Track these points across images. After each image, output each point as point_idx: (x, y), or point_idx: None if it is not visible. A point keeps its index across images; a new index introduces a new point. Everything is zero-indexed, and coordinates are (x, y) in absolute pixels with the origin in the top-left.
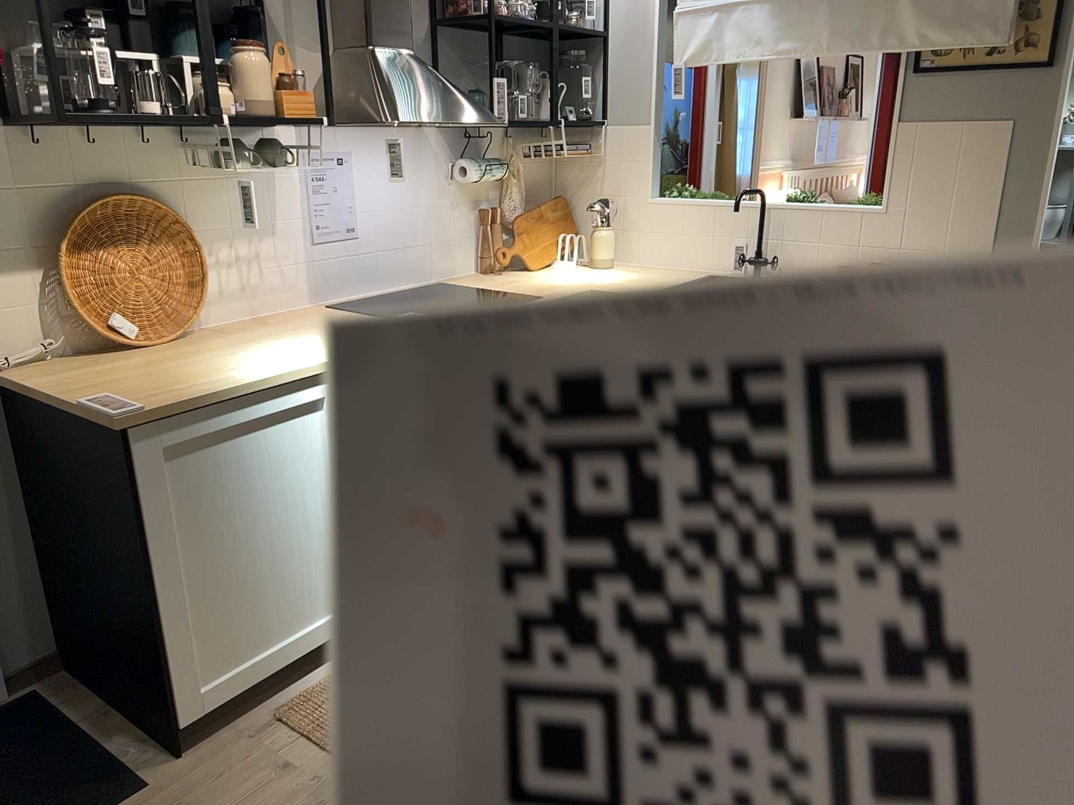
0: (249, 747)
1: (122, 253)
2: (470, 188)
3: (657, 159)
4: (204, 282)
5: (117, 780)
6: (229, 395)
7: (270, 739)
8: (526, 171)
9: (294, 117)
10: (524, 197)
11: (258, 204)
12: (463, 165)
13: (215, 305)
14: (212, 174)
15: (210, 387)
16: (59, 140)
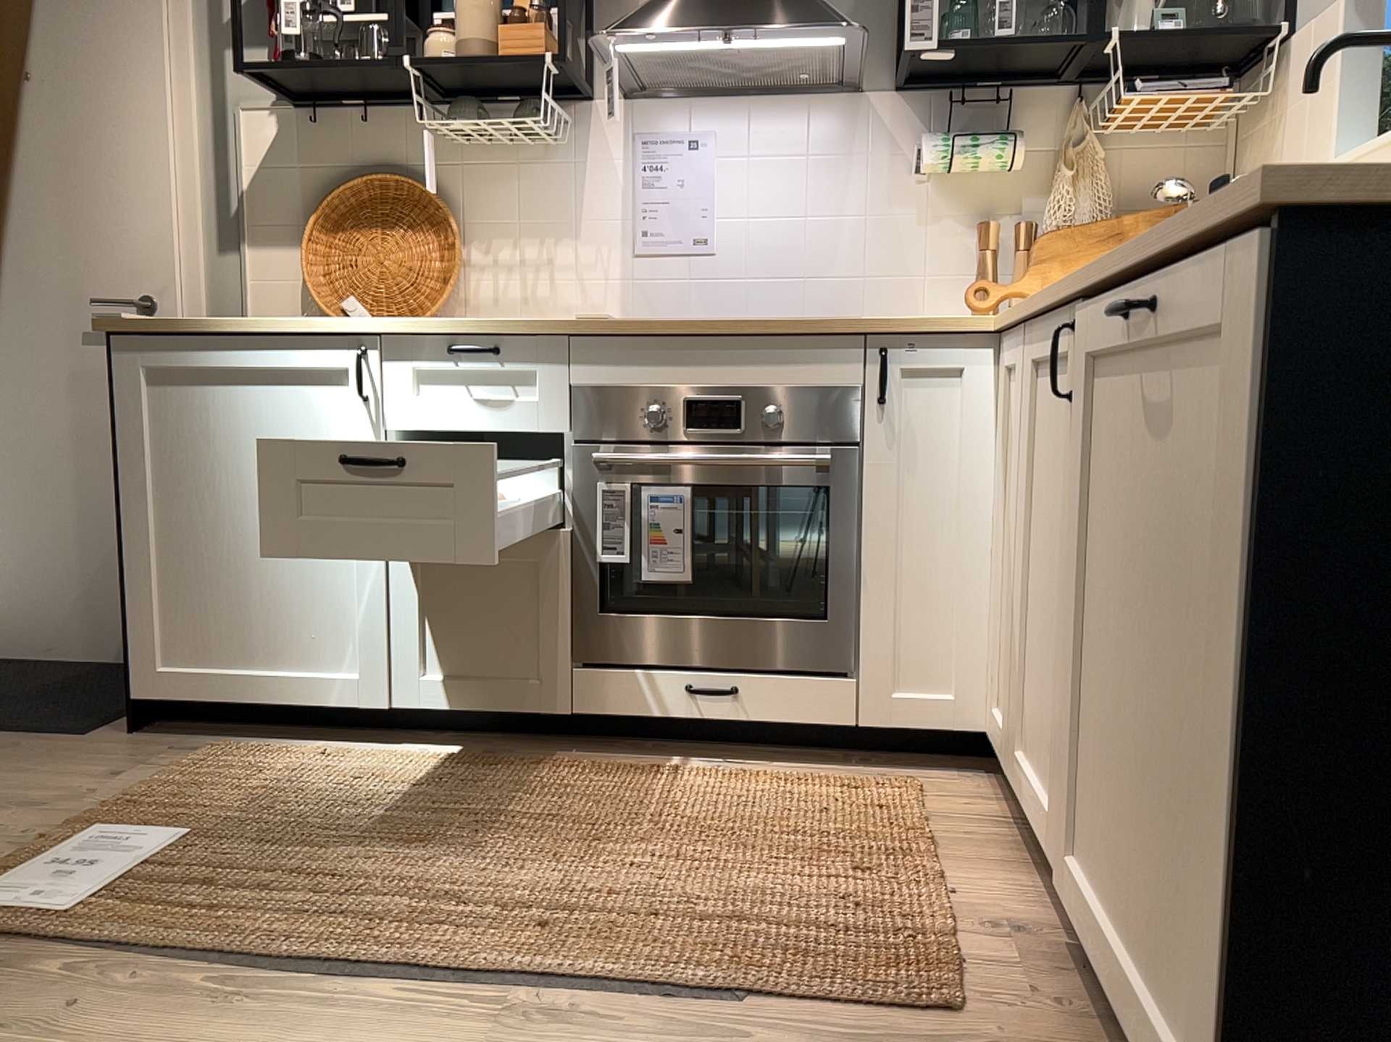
0: (155, 753)
1: (371, 235)
2: (966, 190)
3: (1359, 72)
4: (451, 275)
5: (92, 723)
6: (213, 328)
7: (170, 757)
8: (1131, 166)
9: (508, 56)
10: (1112, 210)
11: (555, 195)
12: (922, 145)
13: (483, 313)
14: (499, 158)
15: (214, 321)
16: (341, 121)
